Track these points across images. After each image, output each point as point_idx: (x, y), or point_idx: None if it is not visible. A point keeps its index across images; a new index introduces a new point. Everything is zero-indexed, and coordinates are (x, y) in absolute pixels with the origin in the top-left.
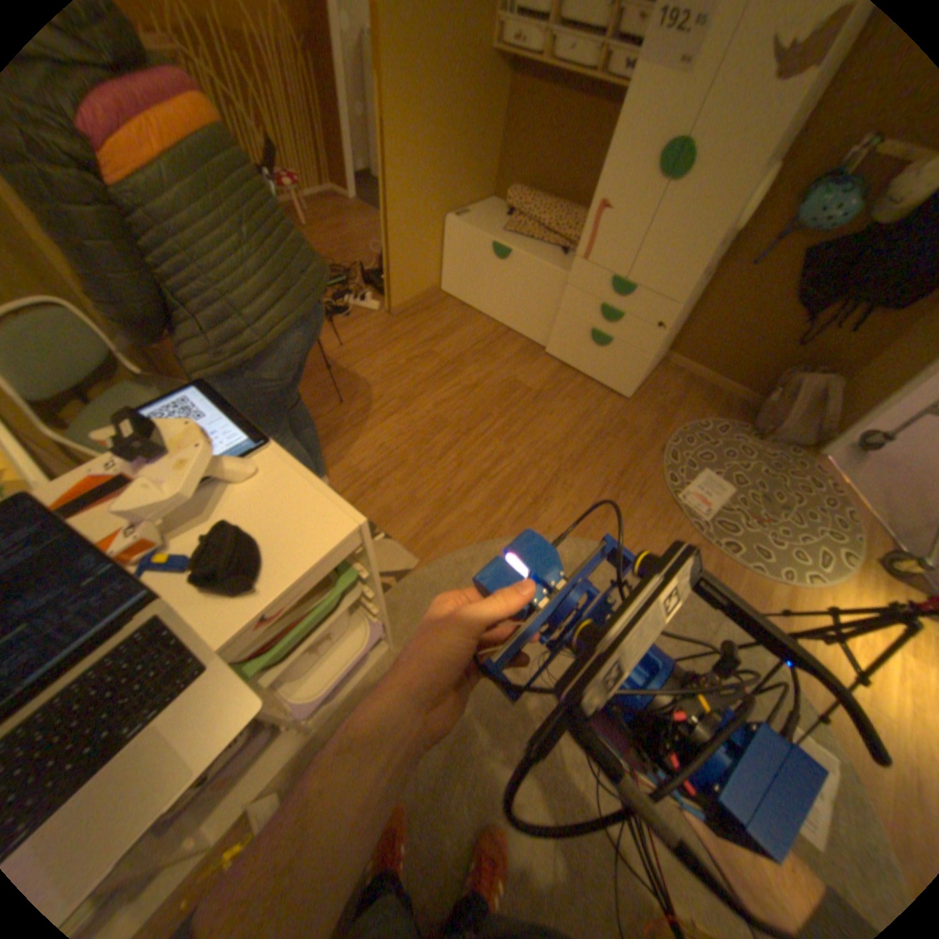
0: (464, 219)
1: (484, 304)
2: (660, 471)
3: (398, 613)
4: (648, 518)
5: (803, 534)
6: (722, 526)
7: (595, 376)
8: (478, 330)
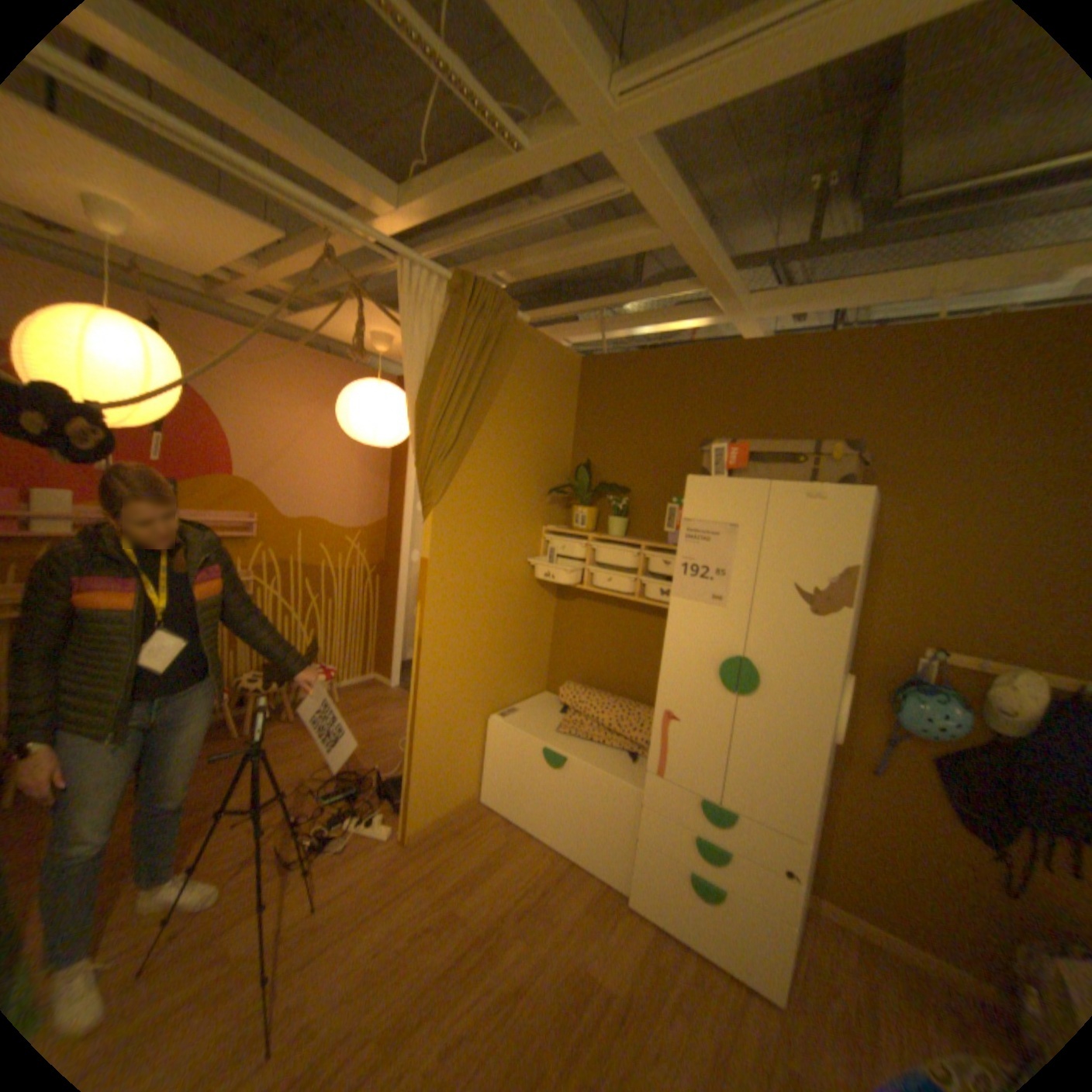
0: (513, 719)
1: (540, 825)
2: None
3: None
4: None
5: None
6: None
7: (720, 961)
8: (531, 869)
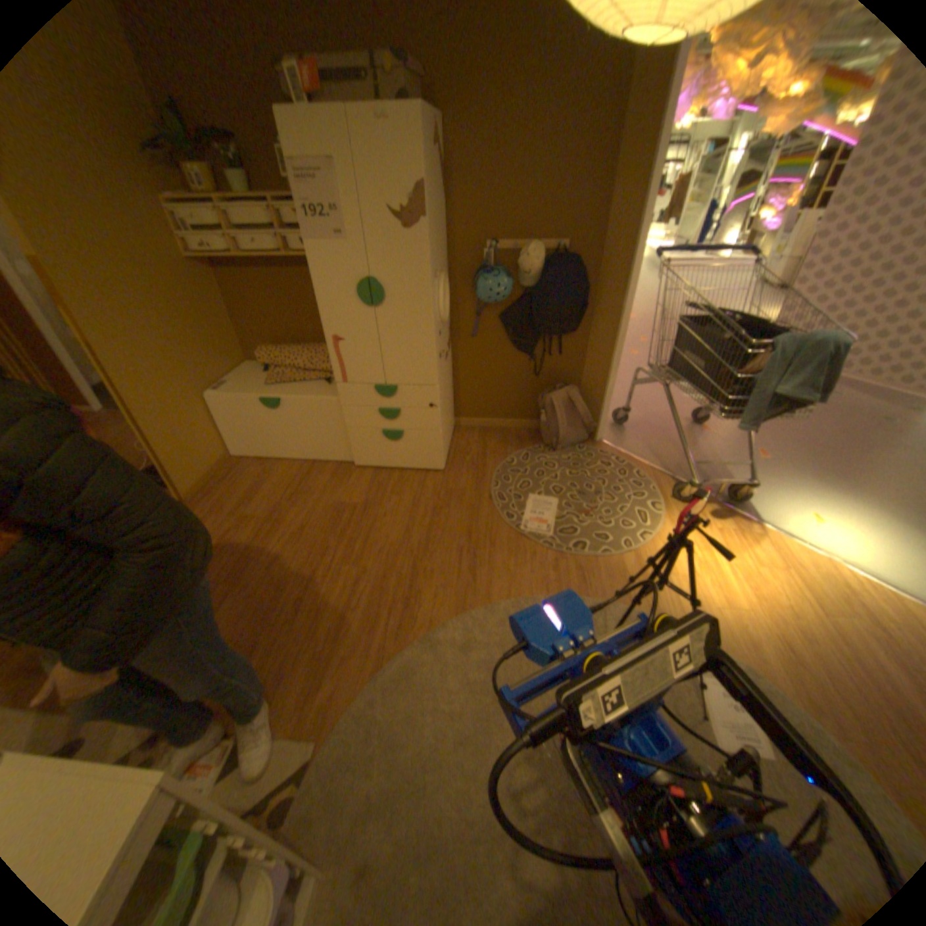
0: (223, 390)
1: (279, 451)
2: (496, 517)
3: (313, 825)
4: (506, 562)
5: (617, 507)
6: (563, 535)
7: (407, 467)
8: (284, 476)
